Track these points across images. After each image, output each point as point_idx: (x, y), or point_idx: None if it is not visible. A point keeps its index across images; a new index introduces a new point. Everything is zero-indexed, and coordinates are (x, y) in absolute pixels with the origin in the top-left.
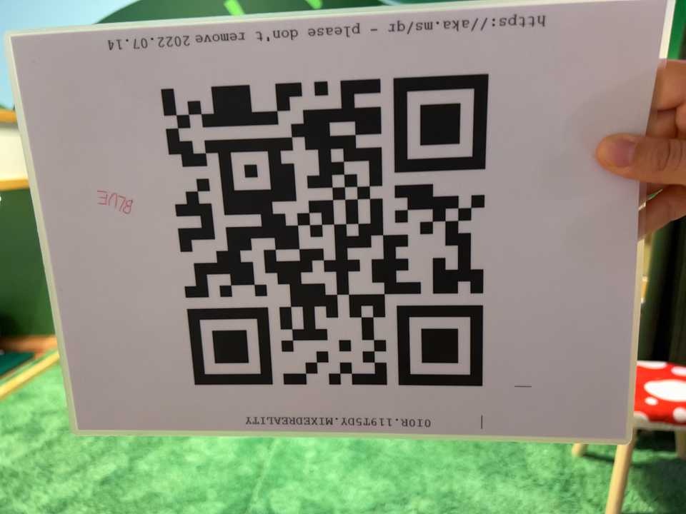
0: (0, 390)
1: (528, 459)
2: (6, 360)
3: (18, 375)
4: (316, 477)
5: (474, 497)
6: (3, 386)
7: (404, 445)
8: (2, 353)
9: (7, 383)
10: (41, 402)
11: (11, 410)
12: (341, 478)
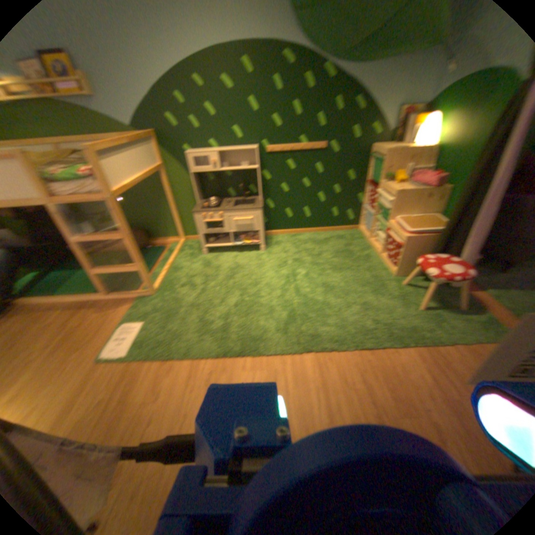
0: (166, 265)
1: (386, 285)
2: (156, 249)
3: (169, 257)
4: (313, 296)
5: (371, 301)
6: (167, 263)
7: (339, 281)
8: (150, 245)
9: (167, 261)
10: (186, 269)
11: (176, 273)
12: (322, 296)
